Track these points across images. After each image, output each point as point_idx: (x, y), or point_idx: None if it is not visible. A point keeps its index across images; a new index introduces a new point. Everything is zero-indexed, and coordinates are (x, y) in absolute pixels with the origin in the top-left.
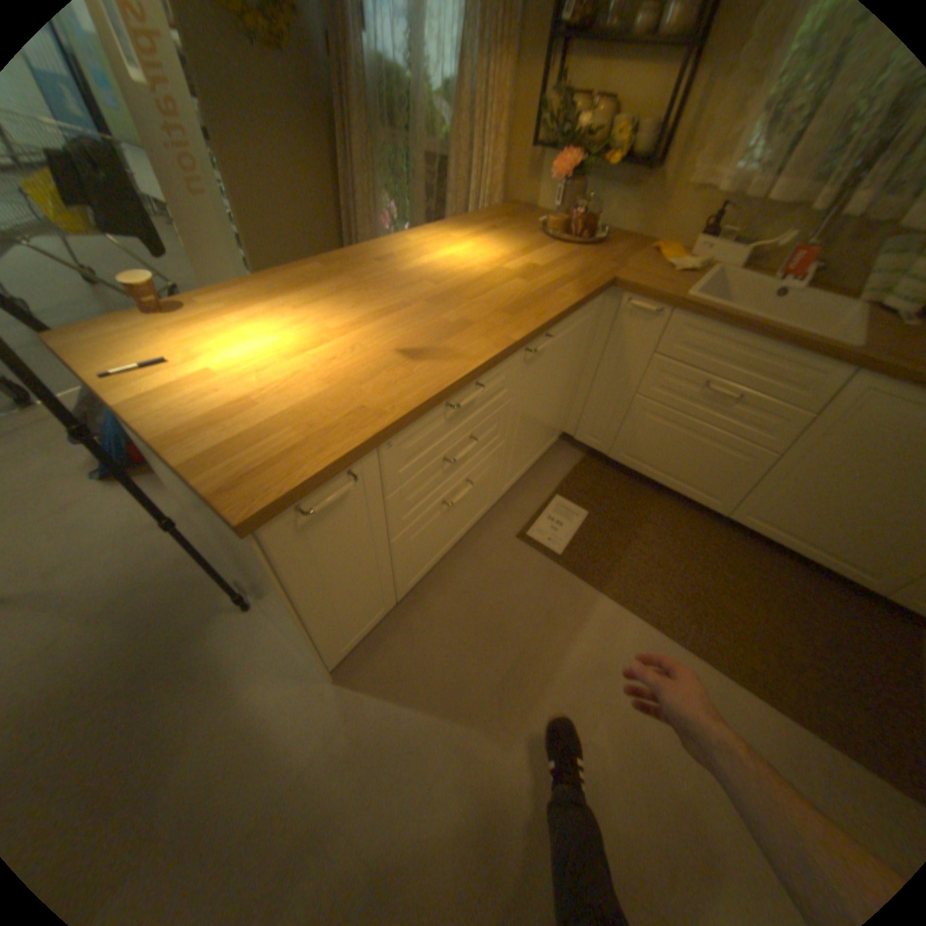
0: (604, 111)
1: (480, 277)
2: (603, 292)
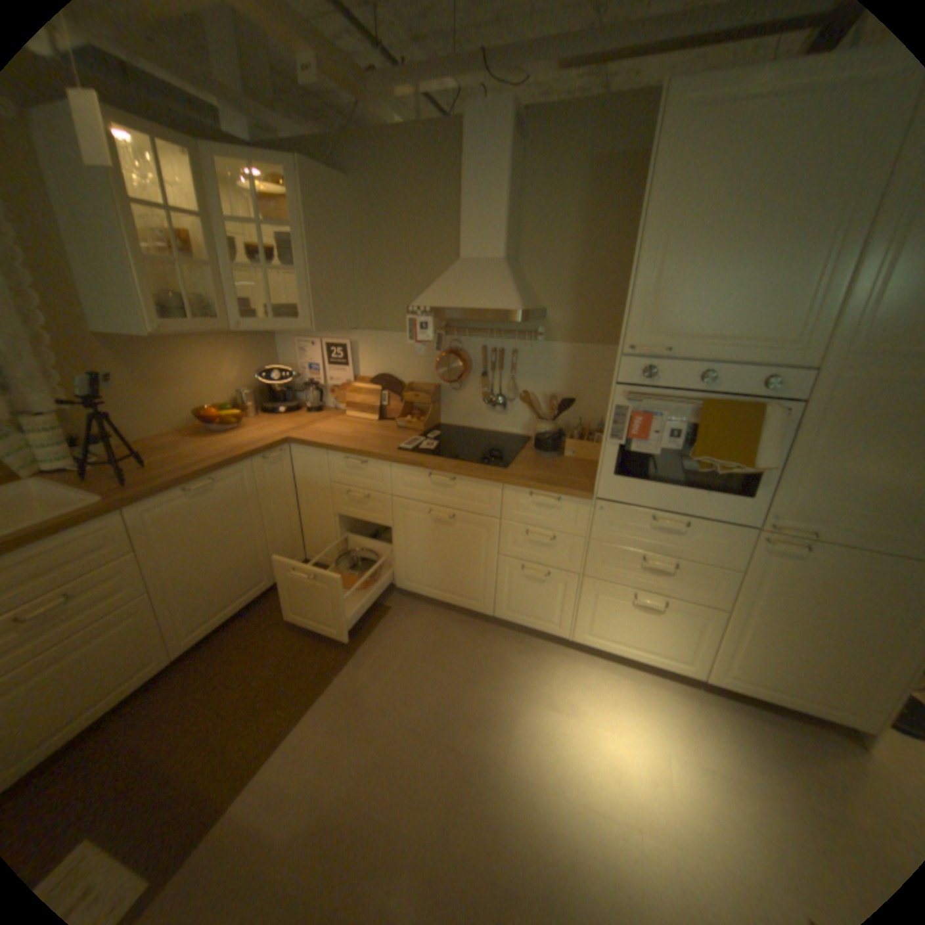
0: None
1: None
2: None
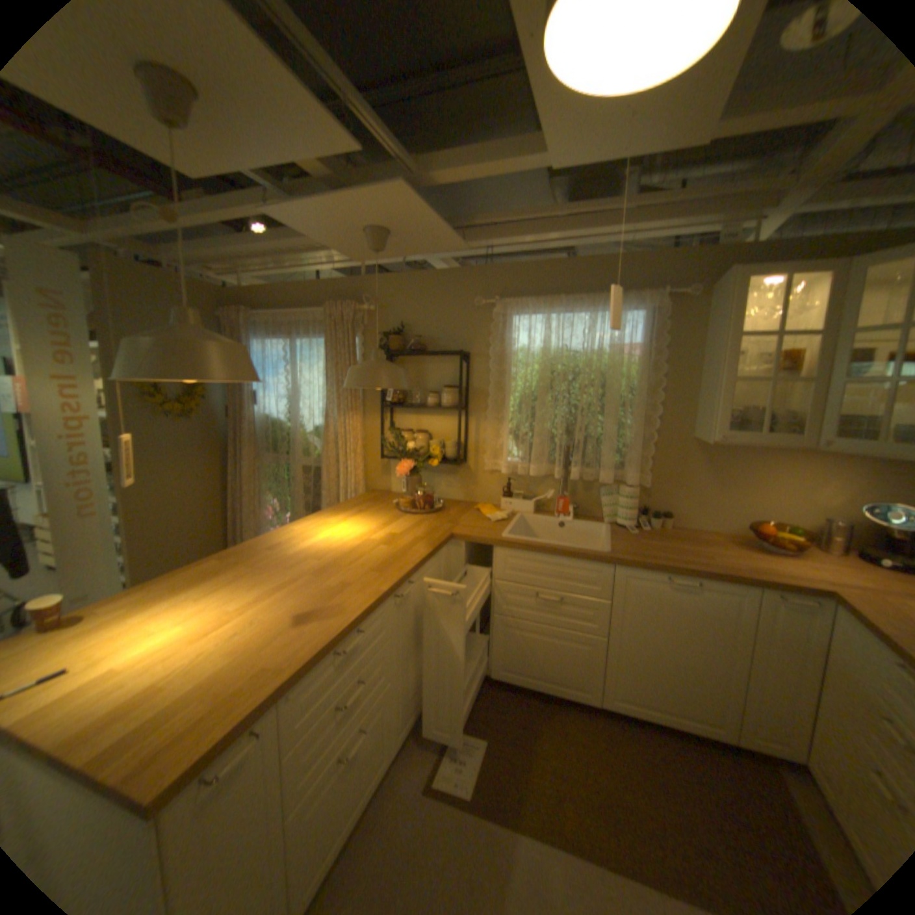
0: (422, 439)
1: (353, 548)
2: (446, 544)
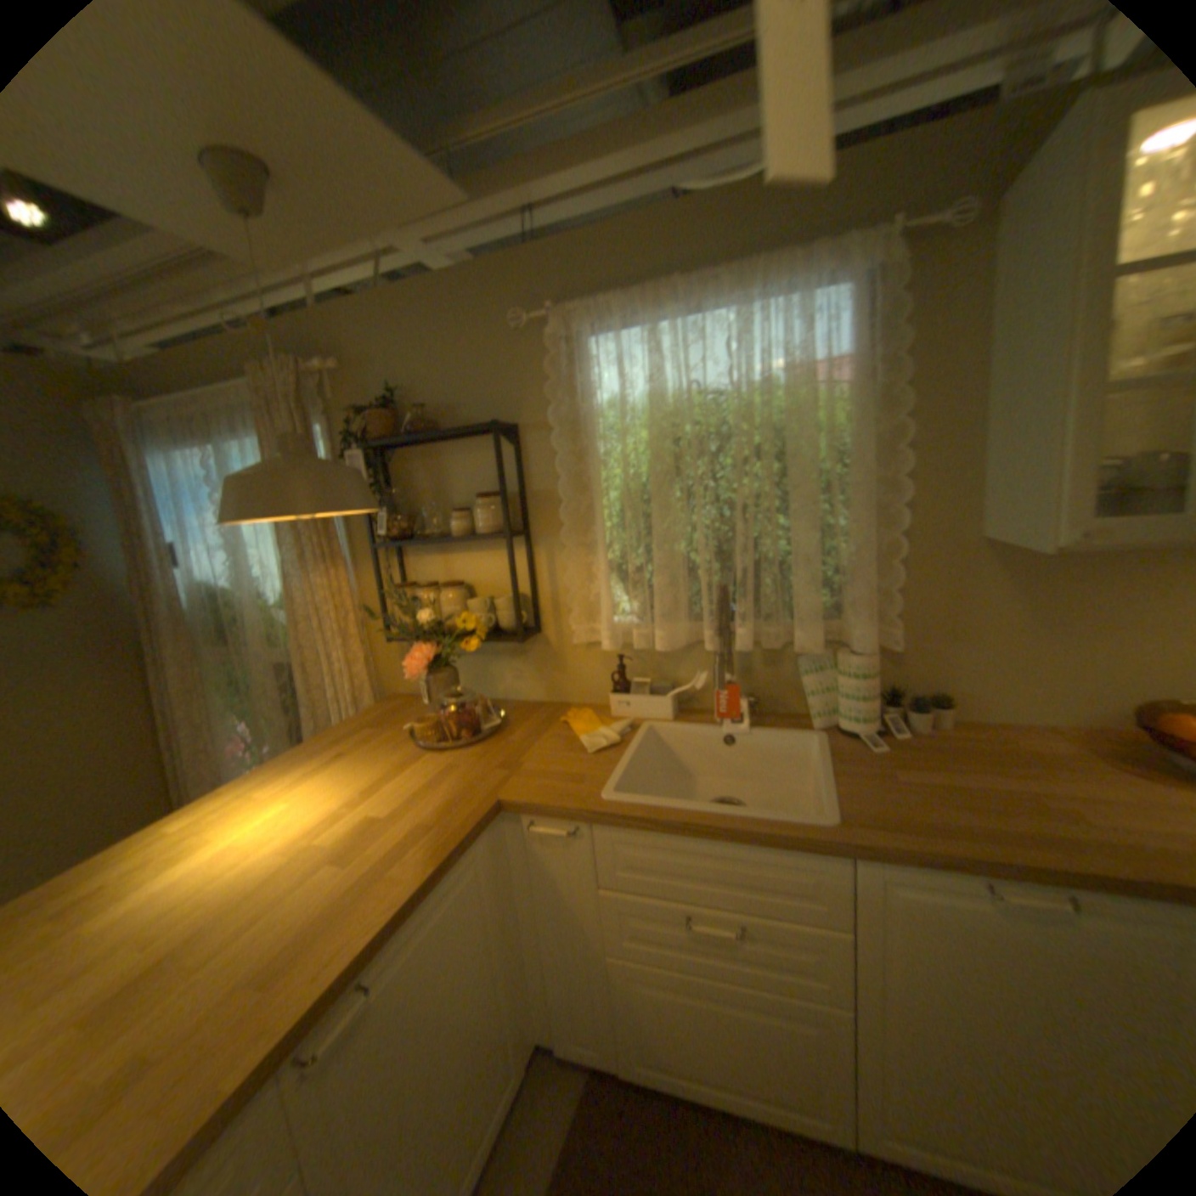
0: (453, 597)
1: (255, 885)
2: (482, 831)
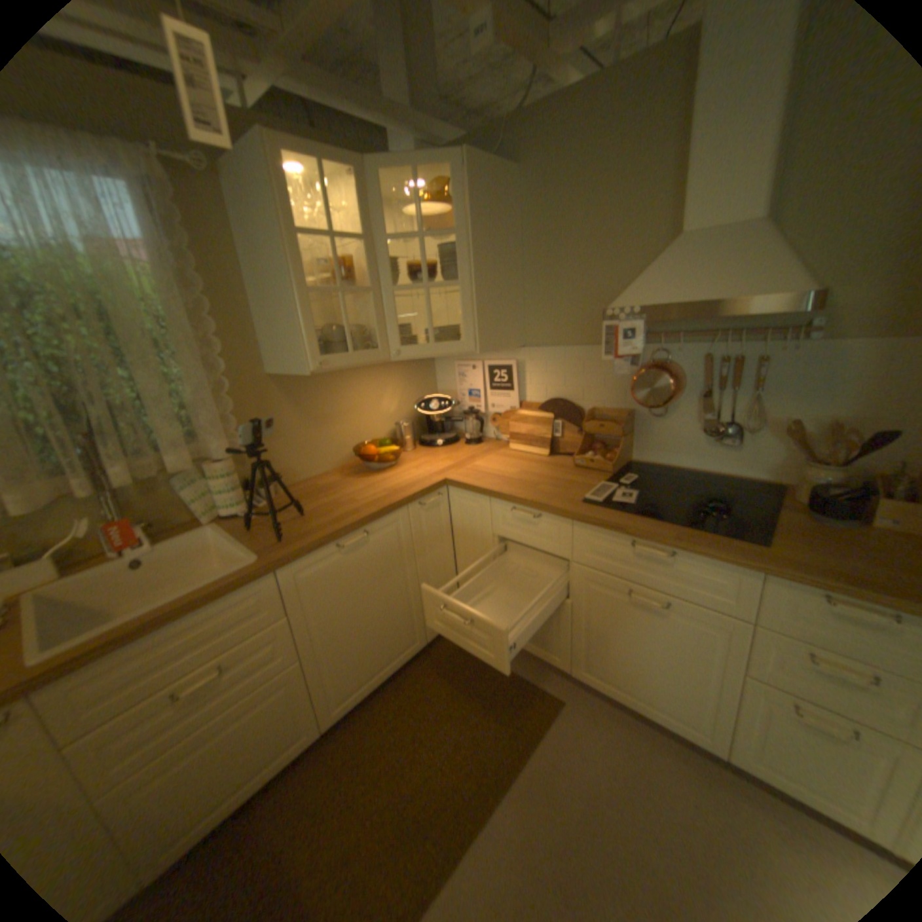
0: None
1: None
2: None
